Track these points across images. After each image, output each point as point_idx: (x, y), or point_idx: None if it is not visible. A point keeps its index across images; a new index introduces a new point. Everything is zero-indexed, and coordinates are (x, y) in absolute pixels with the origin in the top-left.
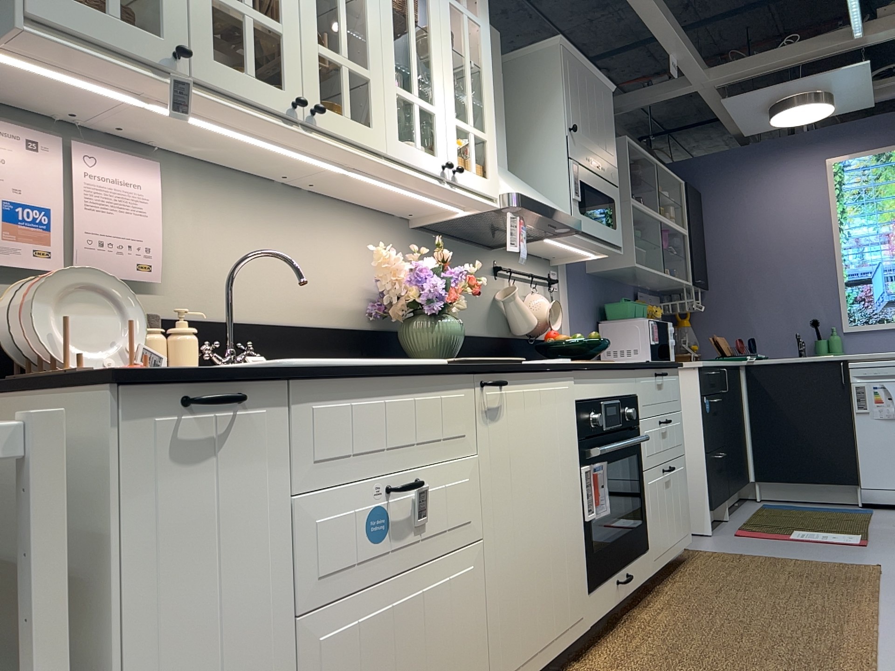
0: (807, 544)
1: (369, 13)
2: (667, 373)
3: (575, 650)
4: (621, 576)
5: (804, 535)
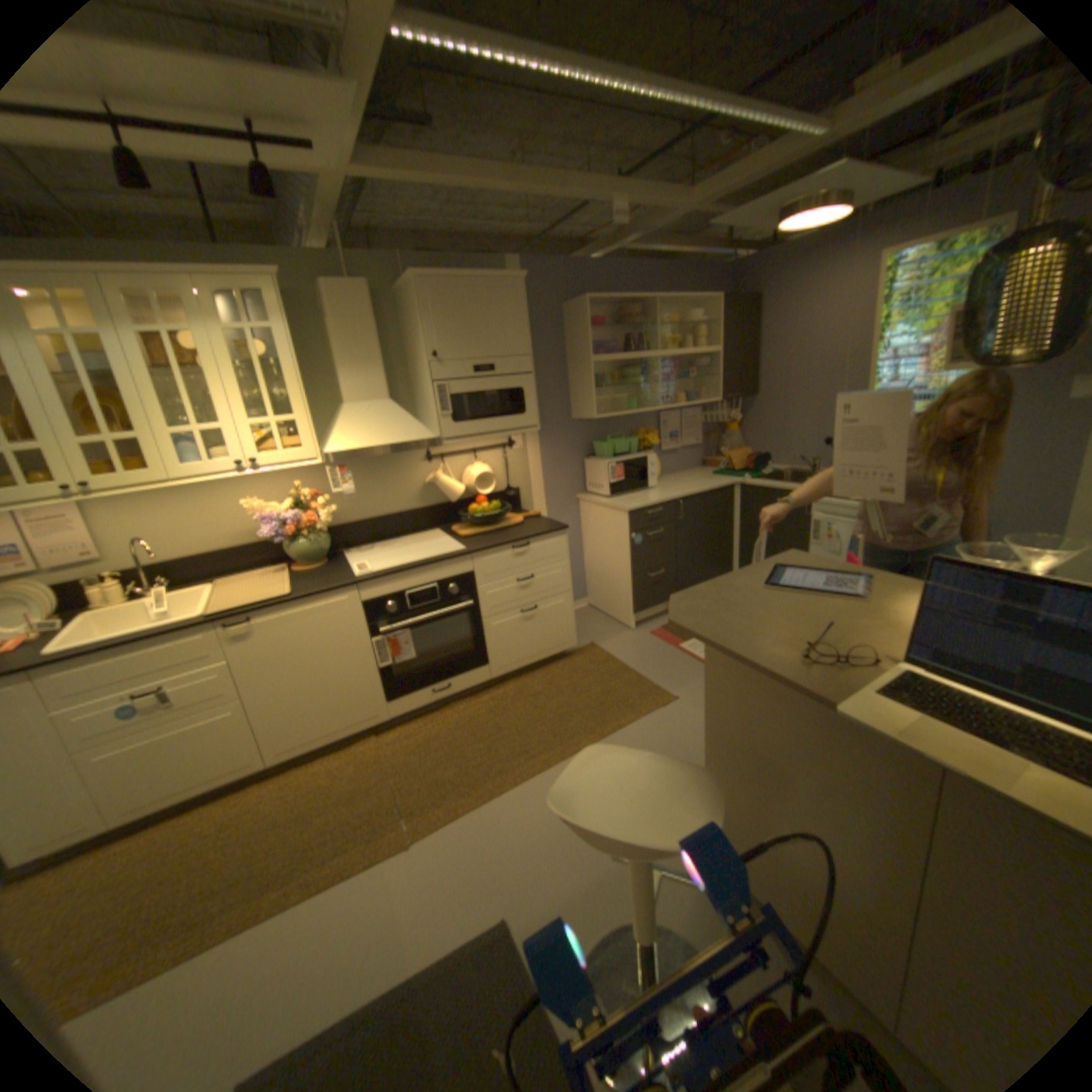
0: (678, 660)
1: (125, 392)
2: (535, 543)
3: (372, 733)
4: (438, 688)
5: (694, 648)
